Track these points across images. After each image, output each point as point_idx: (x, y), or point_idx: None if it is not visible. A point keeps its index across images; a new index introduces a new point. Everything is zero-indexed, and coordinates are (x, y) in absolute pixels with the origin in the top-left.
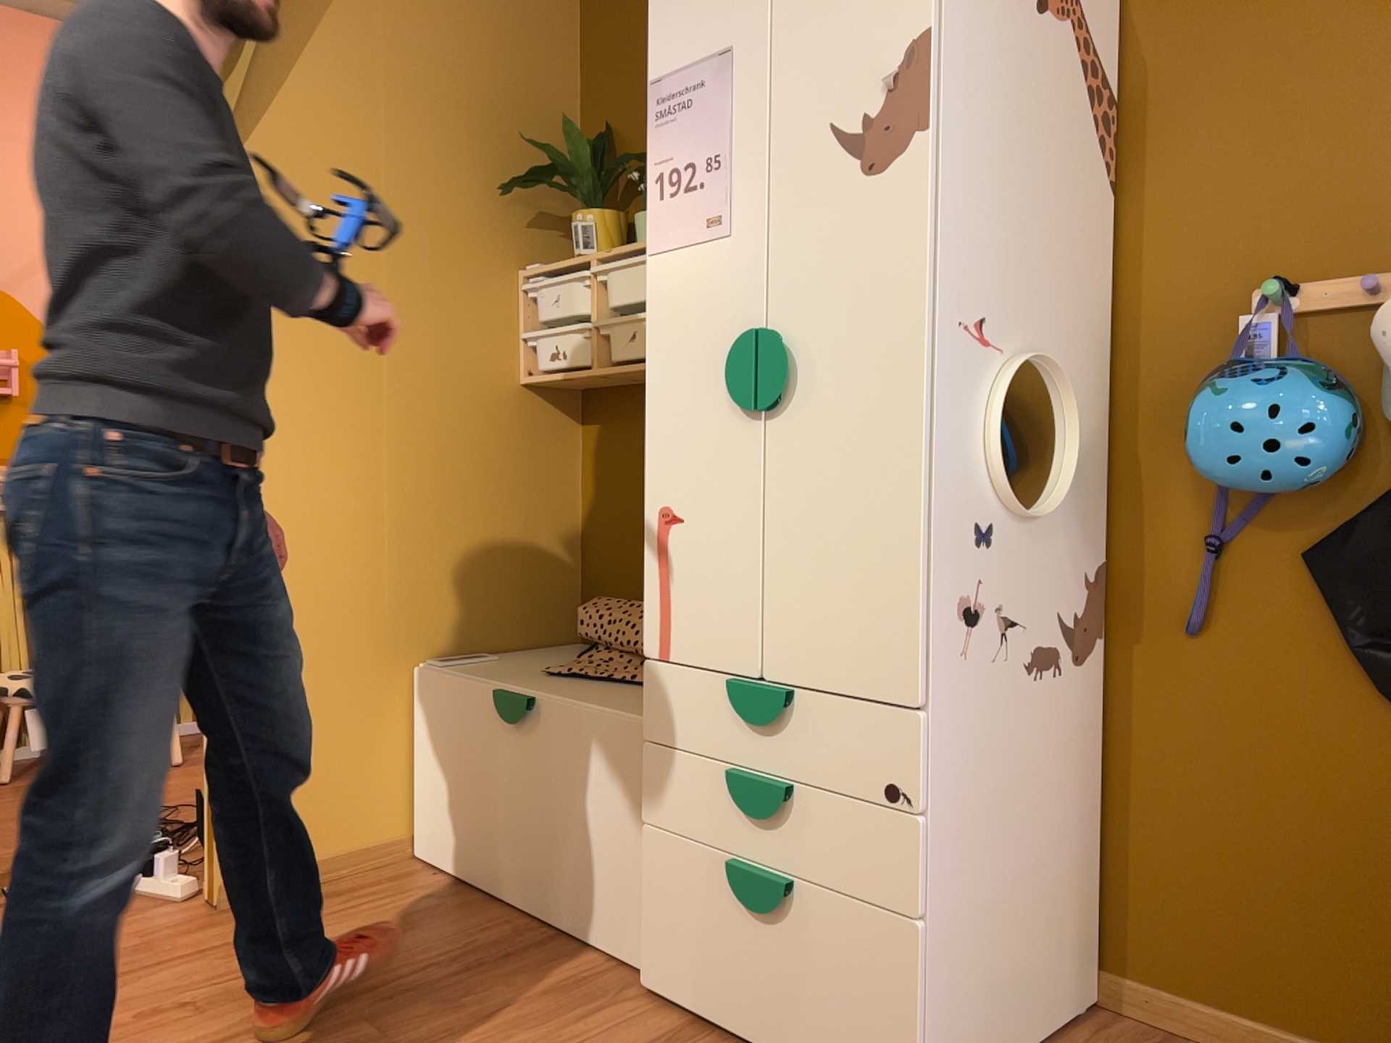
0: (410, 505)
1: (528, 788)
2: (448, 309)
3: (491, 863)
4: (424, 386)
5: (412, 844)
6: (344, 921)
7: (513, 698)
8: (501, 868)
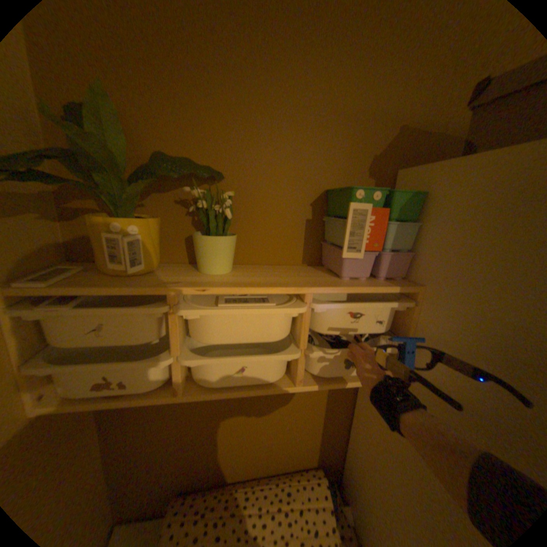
0: None
1: None
2: None
3: None
4: None
5: None
6: None
7: None
8: None
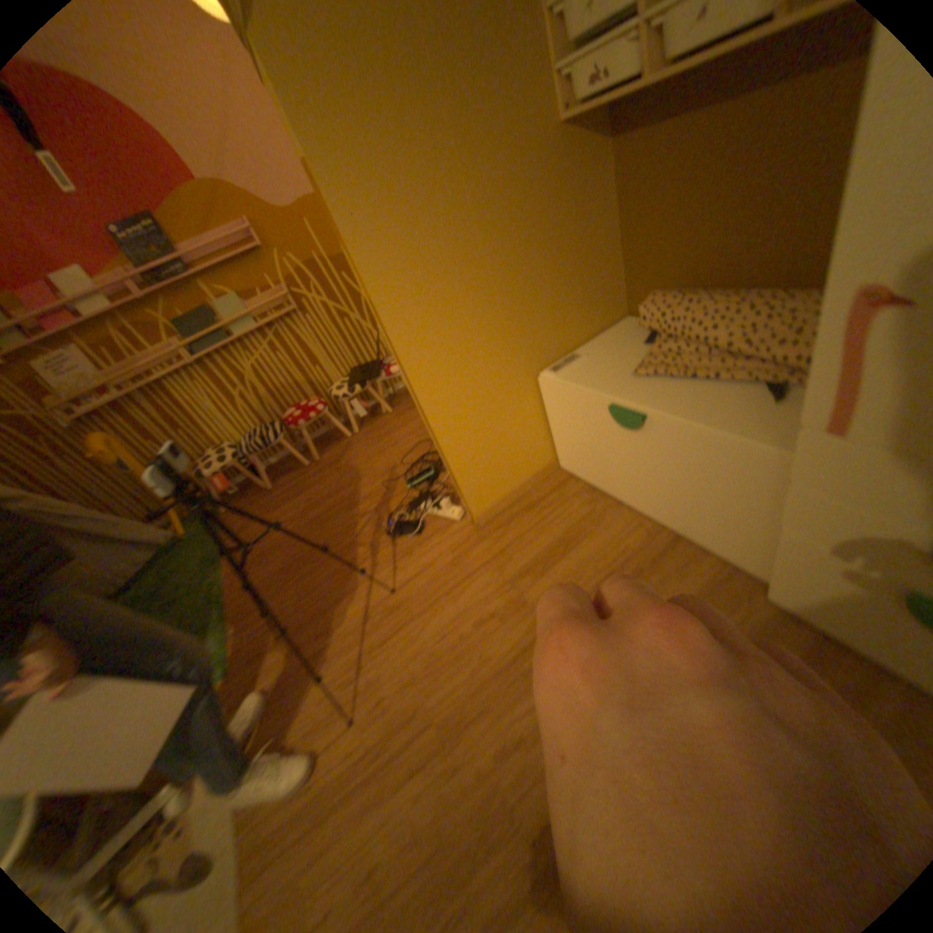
0: (507, 270)
1: (645, 460)
2: (489, 67)
3: (618, 485)
4: (490, 162)
5: (557, 459)
6: (546, 529)
7: (628, 412)
8: (626, 489)
